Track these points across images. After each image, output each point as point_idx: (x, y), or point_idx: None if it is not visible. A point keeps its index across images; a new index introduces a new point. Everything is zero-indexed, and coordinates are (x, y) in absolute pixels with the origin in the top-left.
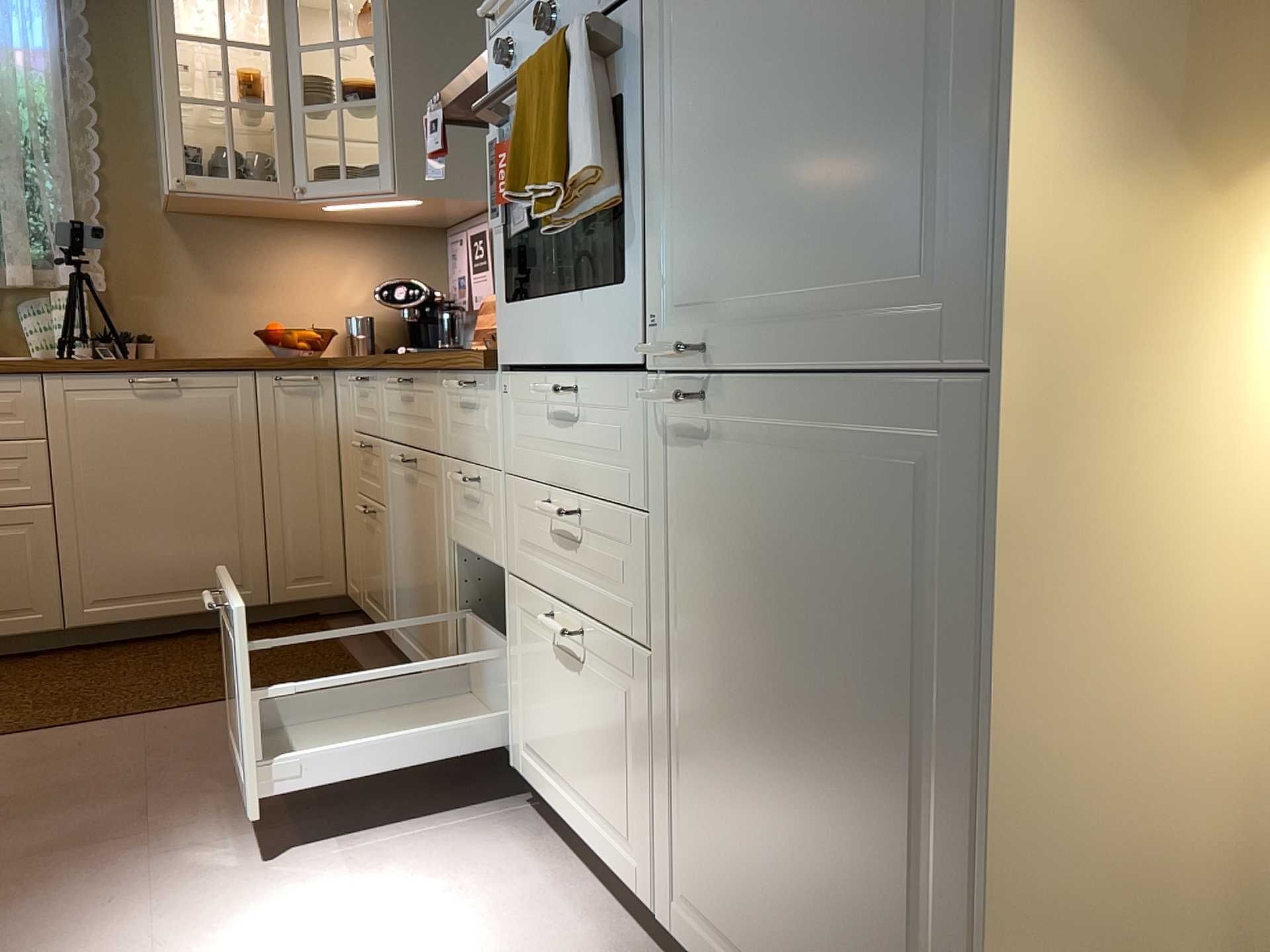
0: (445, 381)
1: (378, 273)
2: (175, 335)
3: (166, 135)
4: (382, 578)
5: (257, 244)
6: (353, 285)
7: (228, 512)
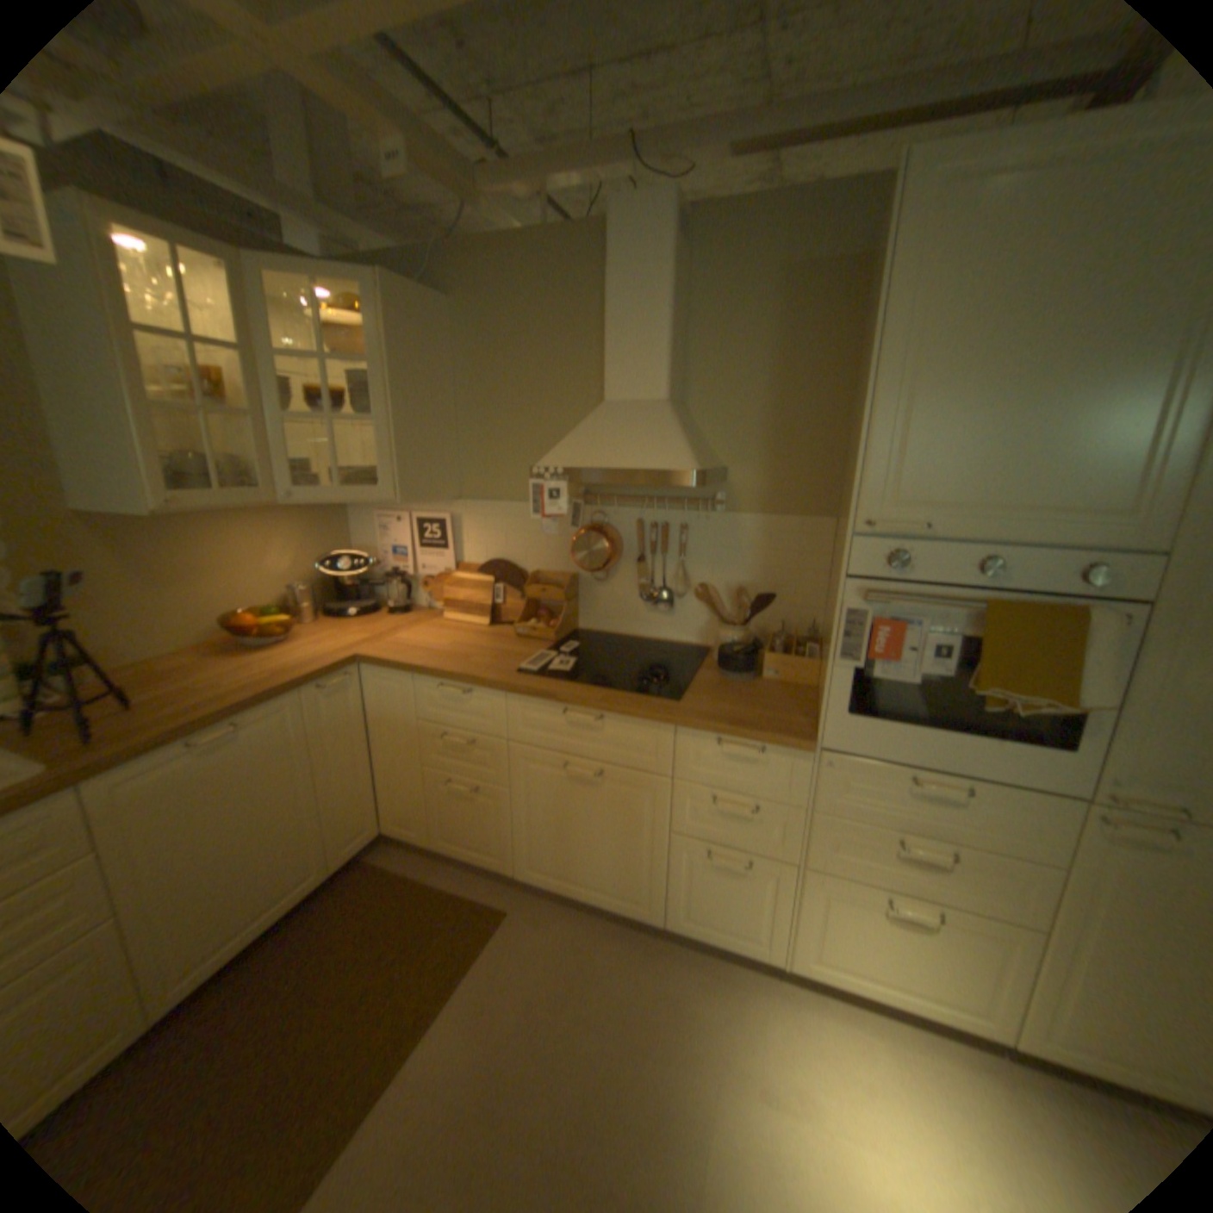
0: (692, 734)
1: (297, 542)
2: (106, 647)
3: (134, 449)
4: (492, 836)
5: (183, 533)
6: (278, 557)
7: (290, 825)
